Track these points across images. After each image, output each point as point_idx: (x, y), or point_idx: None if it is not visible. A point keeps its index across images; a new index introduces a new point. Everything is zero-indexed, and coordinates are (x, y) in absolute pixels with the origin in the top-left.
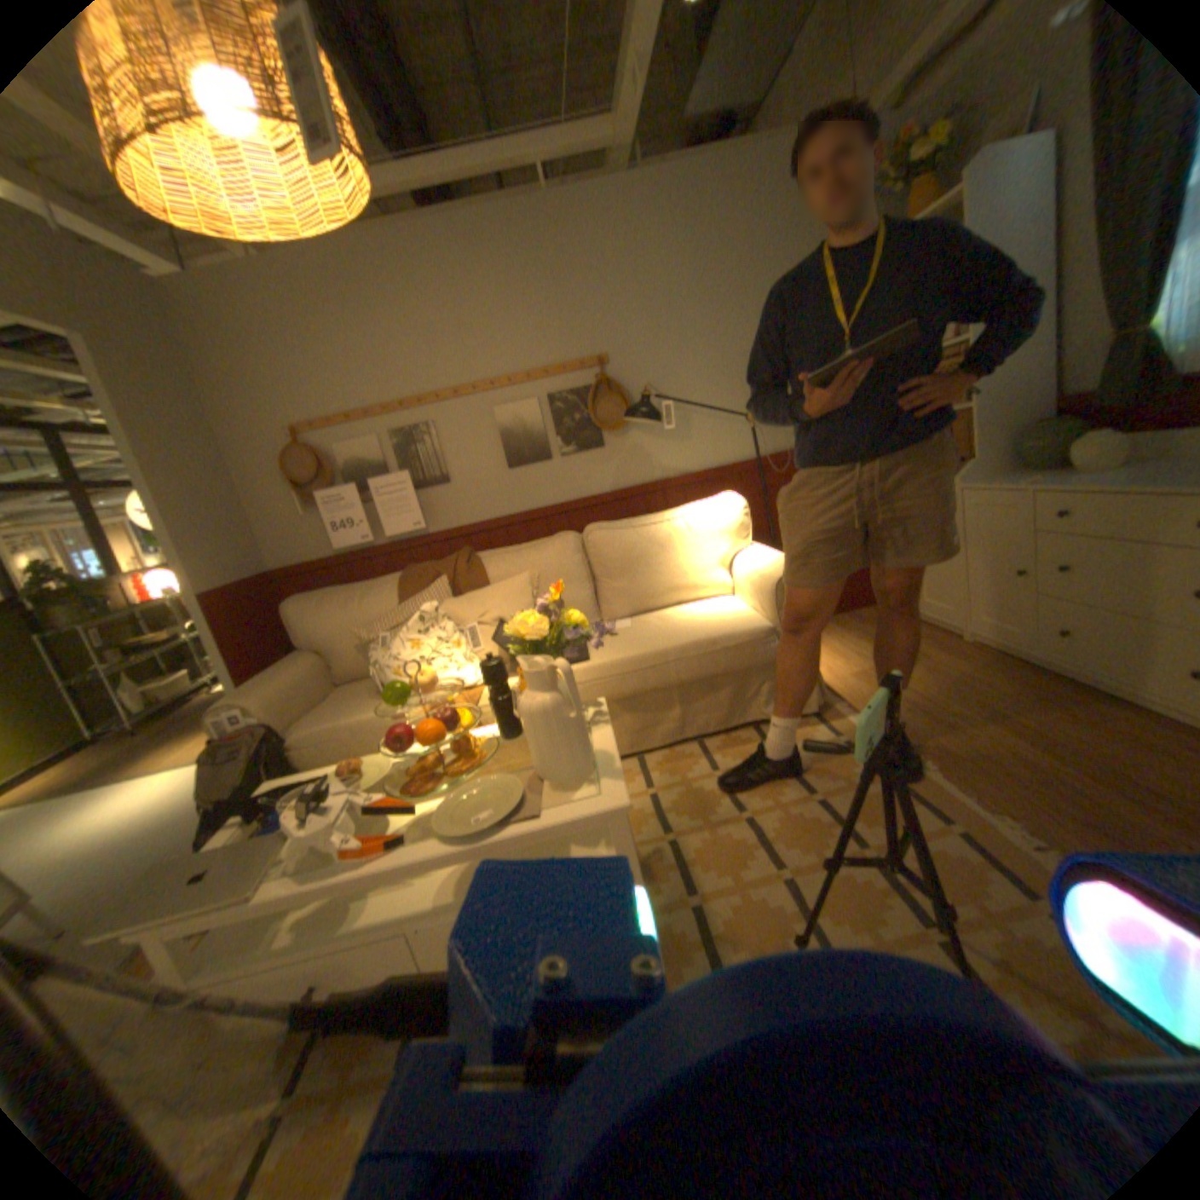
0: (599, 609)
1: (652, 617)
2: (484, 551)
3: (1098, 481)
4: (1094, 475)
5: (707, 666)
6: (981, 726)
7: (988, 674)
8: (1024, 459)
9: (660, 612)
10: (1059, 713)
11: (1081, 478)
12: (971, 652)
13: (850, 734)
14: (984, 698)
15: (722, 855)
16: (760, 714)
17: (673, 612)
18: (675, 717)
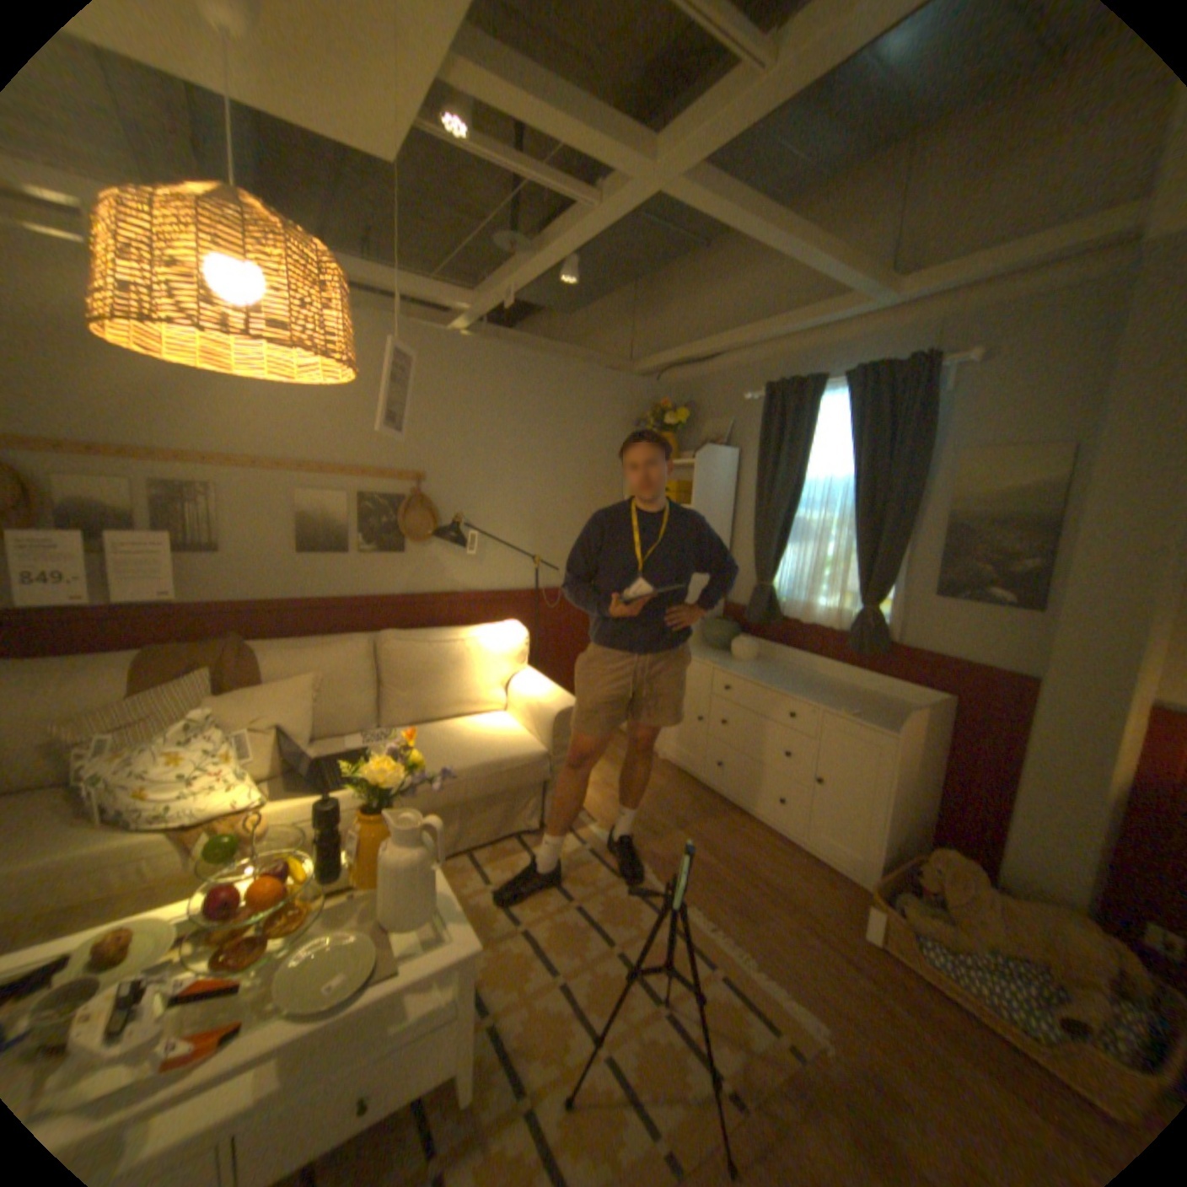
0: (378, 717)
1: (435, 732)
2: (242, 636)
3: (745, 673)
4: (741, 665)
5: (491, 789)
6: (673, 834)
7: (674, 789)
8: (704, 639)
9: (441, 726)
10: (714, 823)
11: (736, 666)
12: (662, 770)
13: (591, 844)
14: (673, 810)
15: (506, 973)
16: (523, 828)
17: (455, 728)
18: (453, 835)
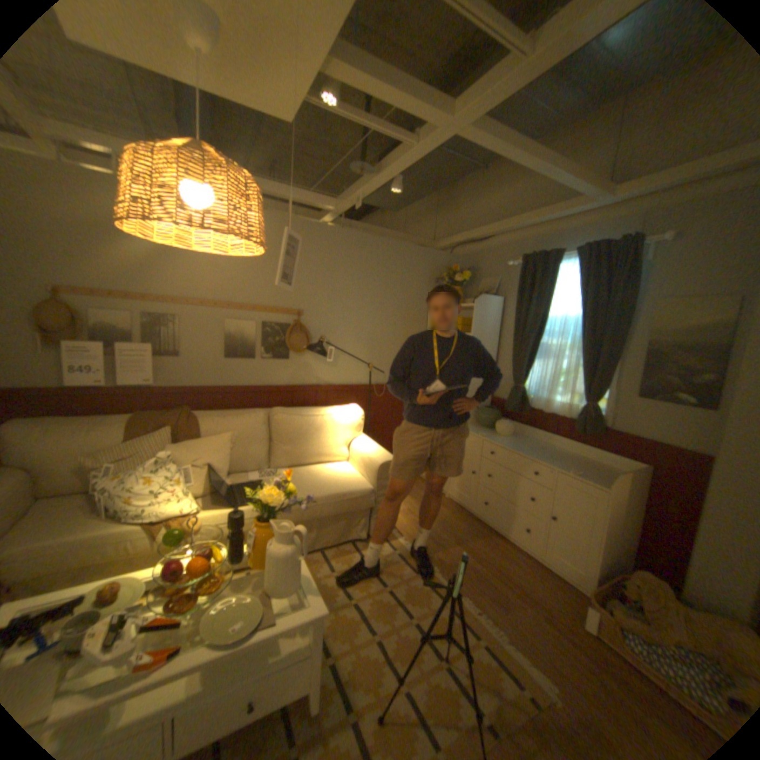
0: (269, 461)
1: (304, 472)
2: (191, 408)
3: (504, 444)
4: (502, 439)
5: (337, 510)
6: (454, 548)
7: (455, 518)
8: (477, 420)
9: (308, 469)
10: (482, 542)
11: (498, 439)
12: (448, 505)
13: (400, 550)
14: (455, 532)
15: (343, 630)
16: (357, 537)
17: (316, 470)
18: (312, 538)
